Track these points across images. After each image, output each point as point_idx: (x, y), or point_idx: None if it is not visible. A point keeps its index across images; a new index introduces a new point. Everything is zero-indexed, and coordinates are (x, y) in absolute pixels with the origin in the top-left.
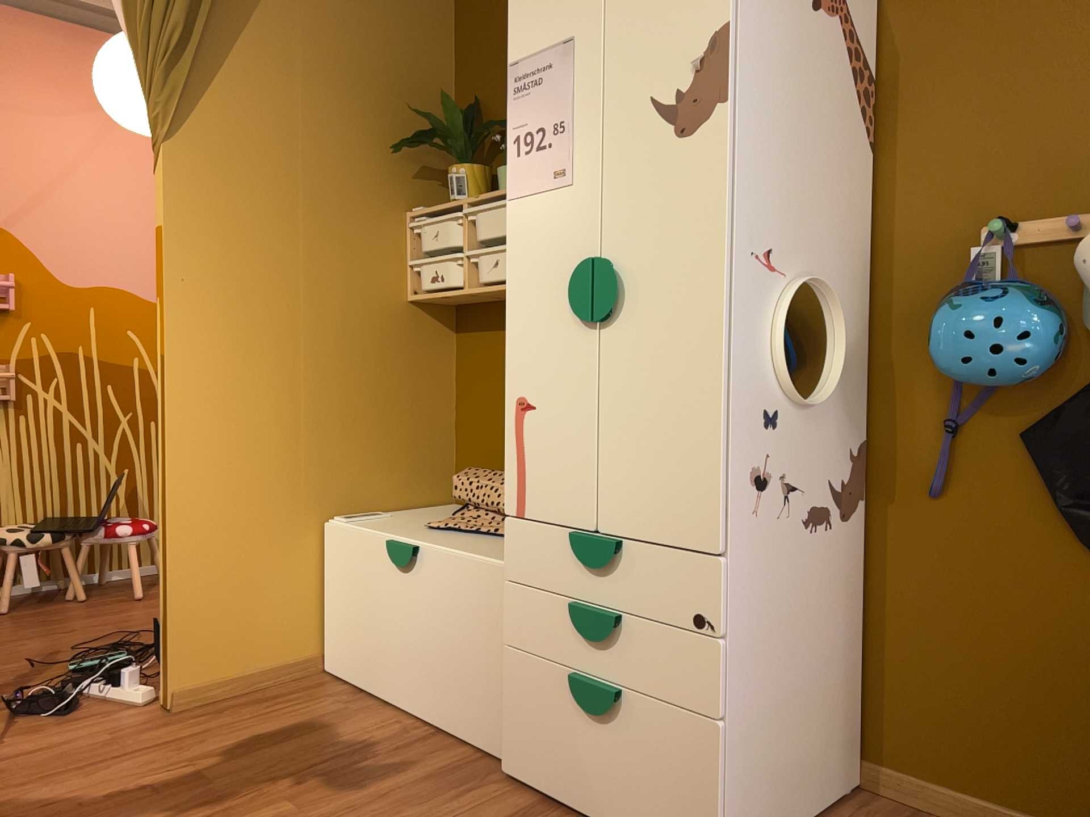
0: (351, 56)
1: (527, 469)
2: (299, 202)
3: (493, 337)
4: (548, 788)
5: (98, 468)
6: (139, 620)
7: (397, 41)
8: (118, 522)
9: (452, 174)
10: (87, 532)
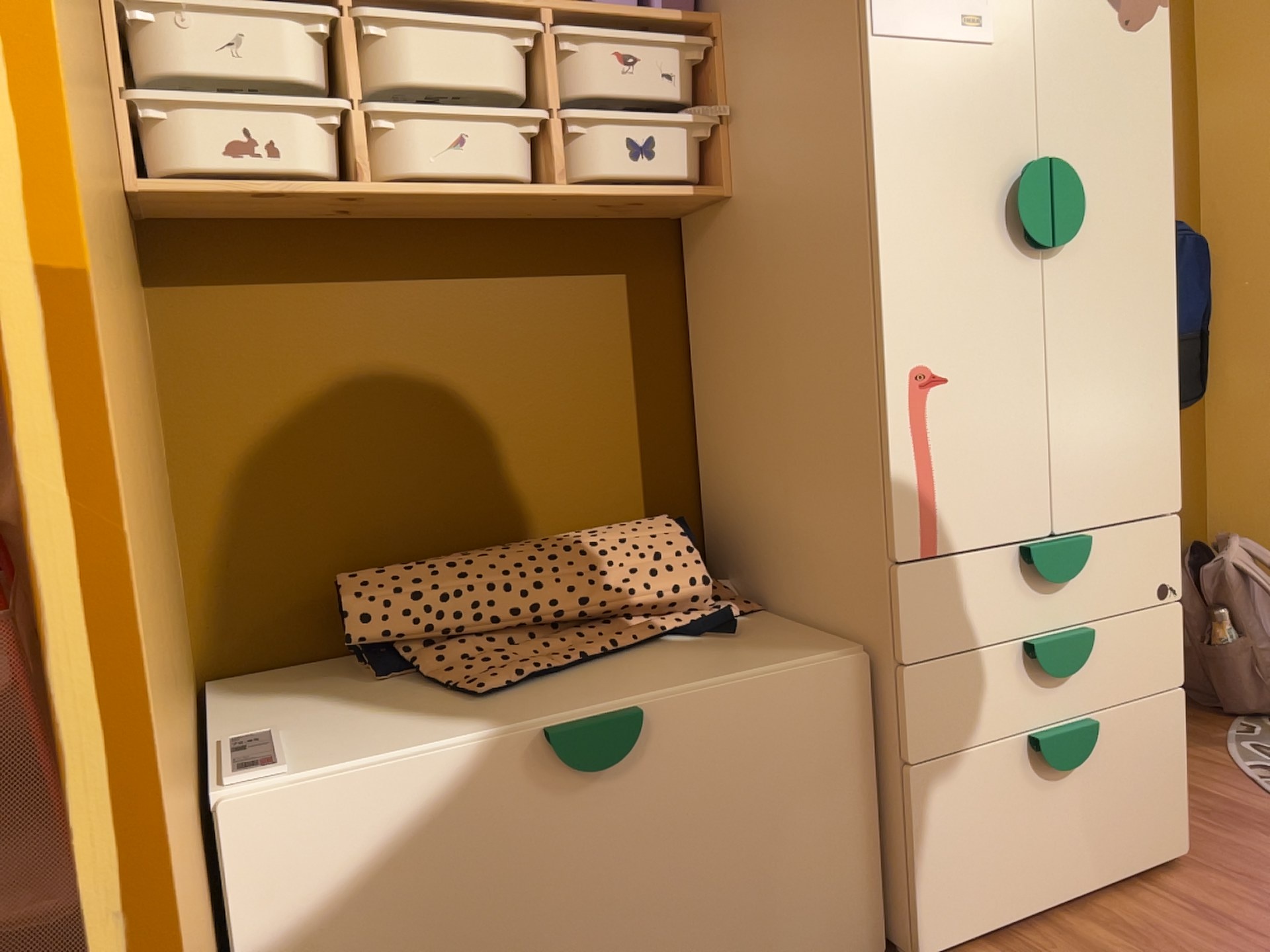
0: None
1: (940, 478)
2: None
3: (298, 301)
4: (999, 915)
5: None
6: None
7: None
8: None
9: None
10: None
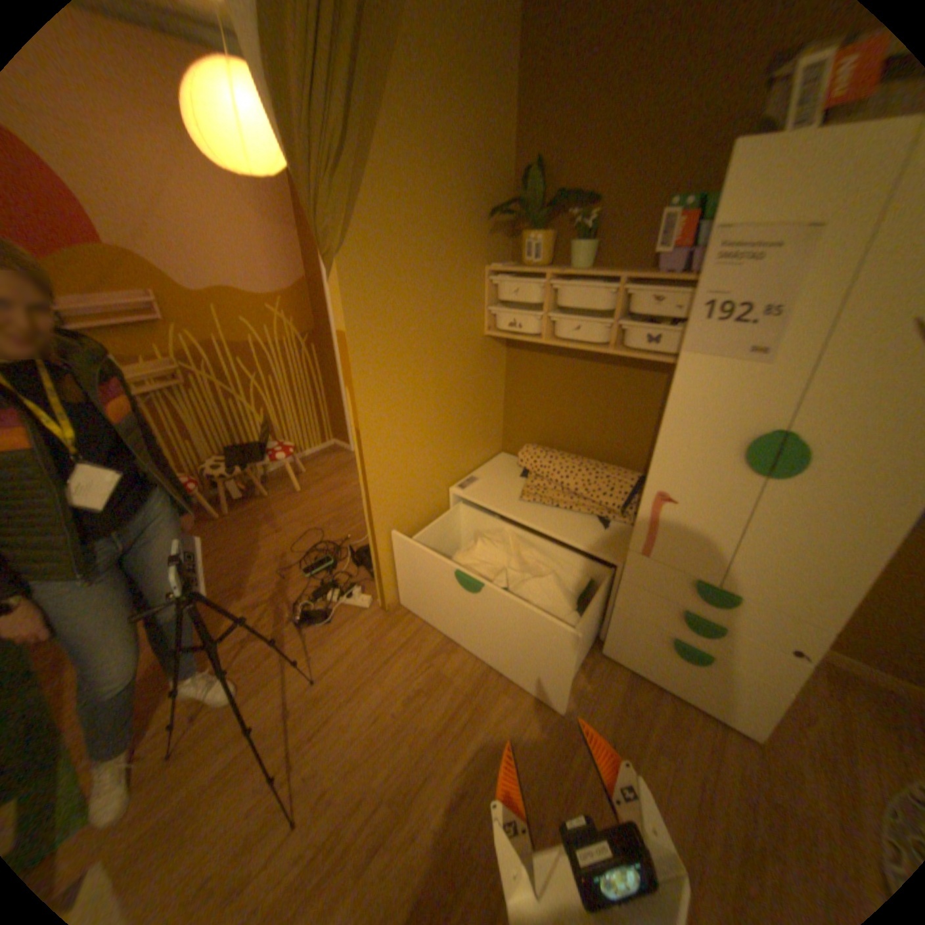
0: (451, 122)
1: (659, 534)
2: (425, 281)
3: (541, 359)
4: (638, 671)
5: (244, 413)
6: (312, 515)
7: (480, 97)
8: (273, 451)
9: (529, 240)
10: (257, 460)
